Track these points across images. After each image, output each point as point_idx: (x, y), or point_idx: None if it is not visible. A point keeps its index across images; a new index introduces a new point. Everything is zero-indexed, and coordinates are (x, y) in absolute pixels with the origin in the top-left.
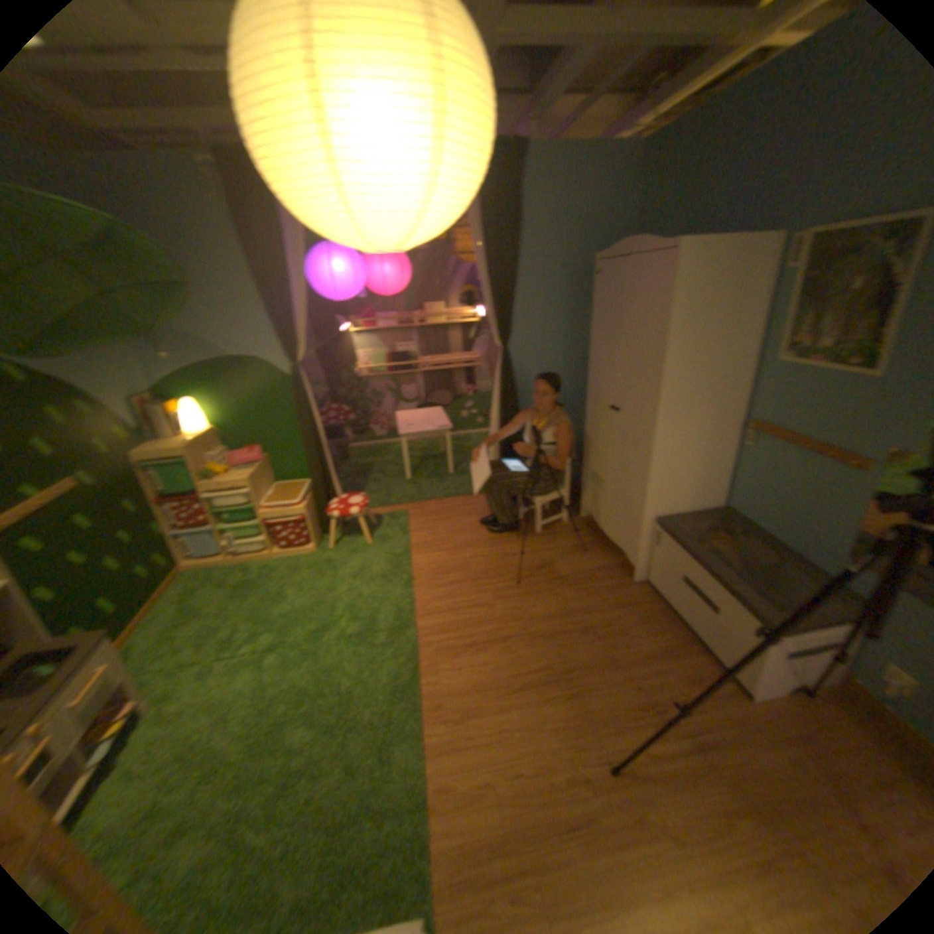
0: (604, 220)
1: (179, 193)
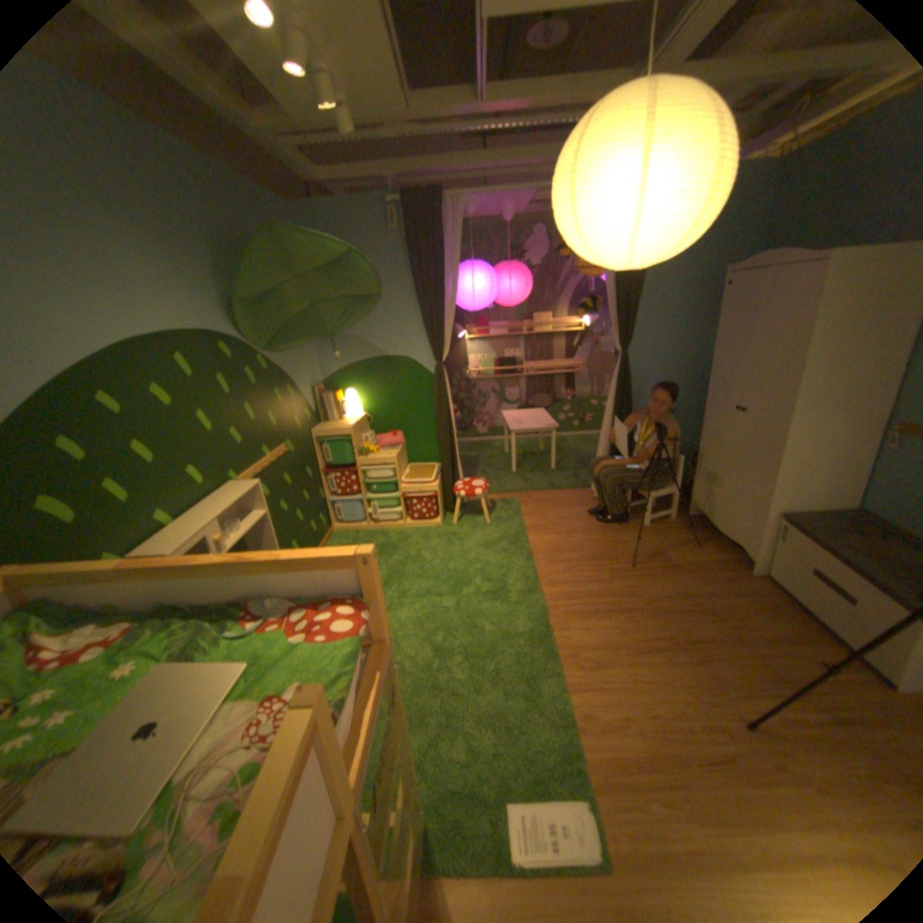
0: (732, 235)
1: (369, 227)
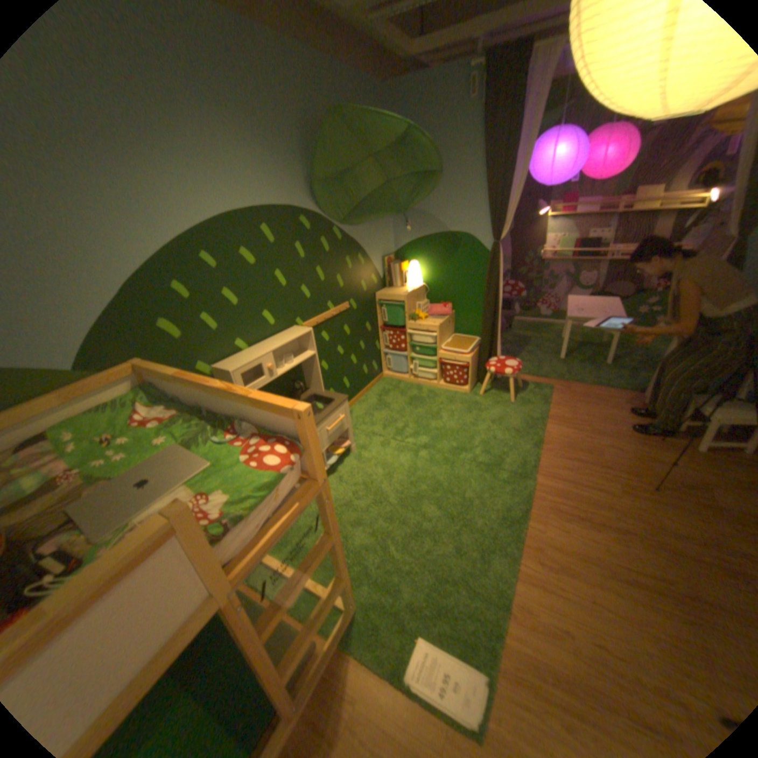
0: None
1: (452, 98)
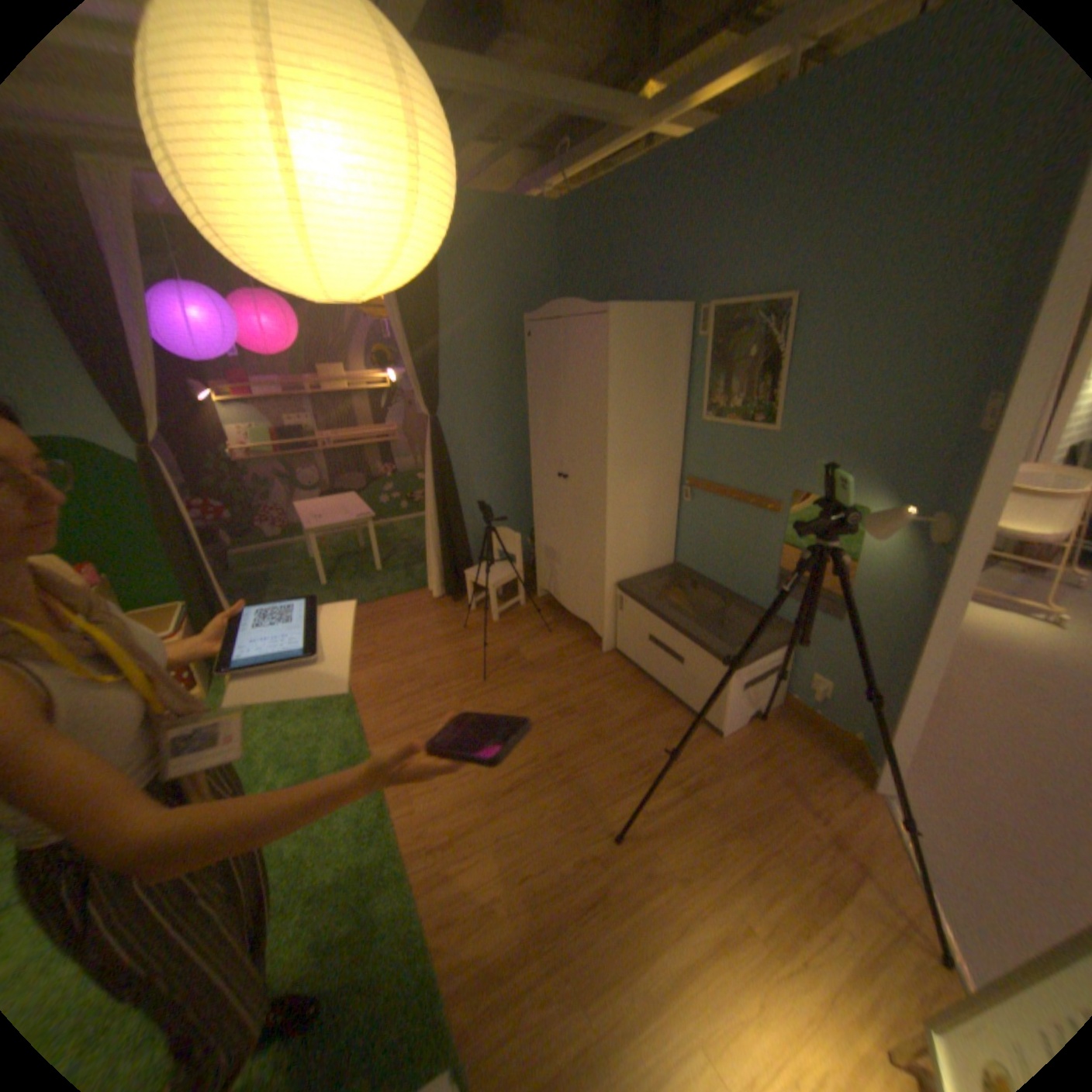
0: (526, 280)
1: None
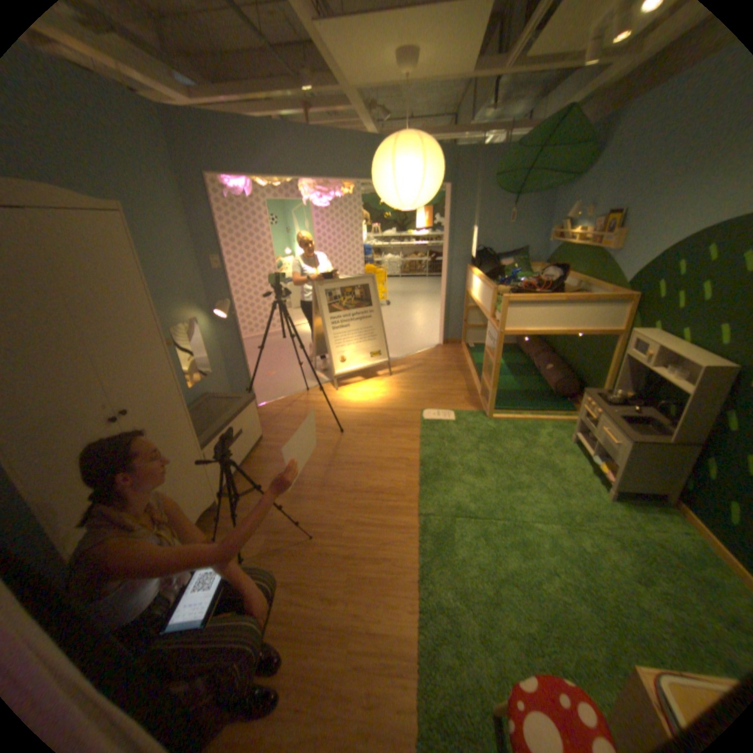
0: None
1: None
